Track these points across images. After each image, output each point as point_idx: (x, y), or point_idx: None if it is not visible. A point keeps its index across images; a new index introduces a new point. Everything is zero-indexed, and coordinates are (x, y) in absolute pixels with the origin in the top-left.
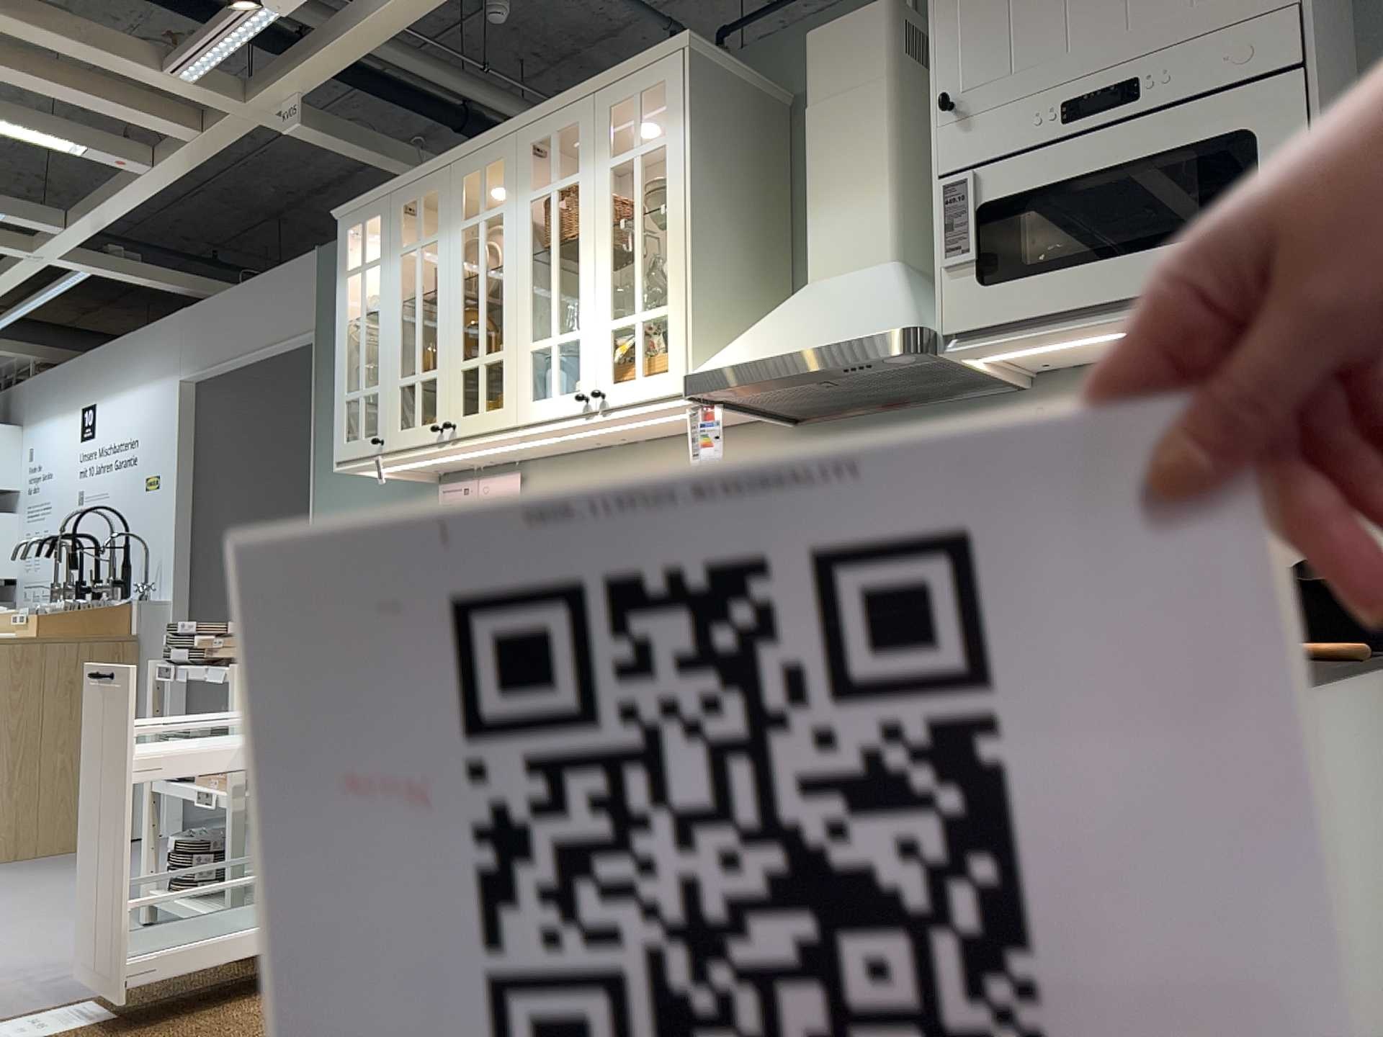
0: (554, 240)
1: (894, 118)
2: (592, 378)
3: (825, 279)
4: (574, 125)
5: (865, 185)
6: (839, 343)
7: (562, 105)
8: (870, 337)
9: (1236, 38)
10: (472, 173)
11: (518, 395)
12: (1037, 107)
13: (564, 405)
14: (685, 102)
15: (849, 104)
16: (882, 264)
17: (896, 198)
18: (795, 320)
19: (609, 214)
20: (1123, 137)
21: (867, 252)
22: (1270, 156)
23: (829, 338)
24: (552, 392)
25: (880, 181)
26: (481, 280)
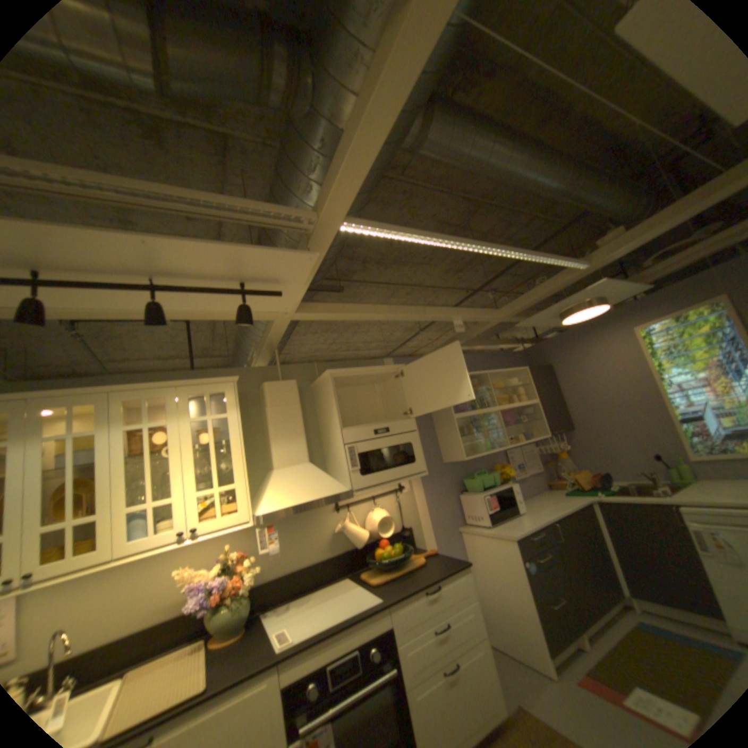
0: (141, 450)
1: (302, 416)
2: (186, 522)
3: (285, 467)
4: (162, 396)
5: (296, 436)
6: (328, 497)
7: (153, 385)
8: (339, 494)
9: (406, 422)
10: (57, 406)
11: (117, 540)
12: (368, 429)
13: (162, 539)
14: (238, 401)
15: (287, 408)
16: (306, 463)
17: (306, 441)
18: (292, 486)
19: (193, 441)
20: (389, 440)
21: (300, 458)
22: (416, 448)
23: (321, 494)
24: (138, 532)
25: (302, 435)
26: (70, 471)
